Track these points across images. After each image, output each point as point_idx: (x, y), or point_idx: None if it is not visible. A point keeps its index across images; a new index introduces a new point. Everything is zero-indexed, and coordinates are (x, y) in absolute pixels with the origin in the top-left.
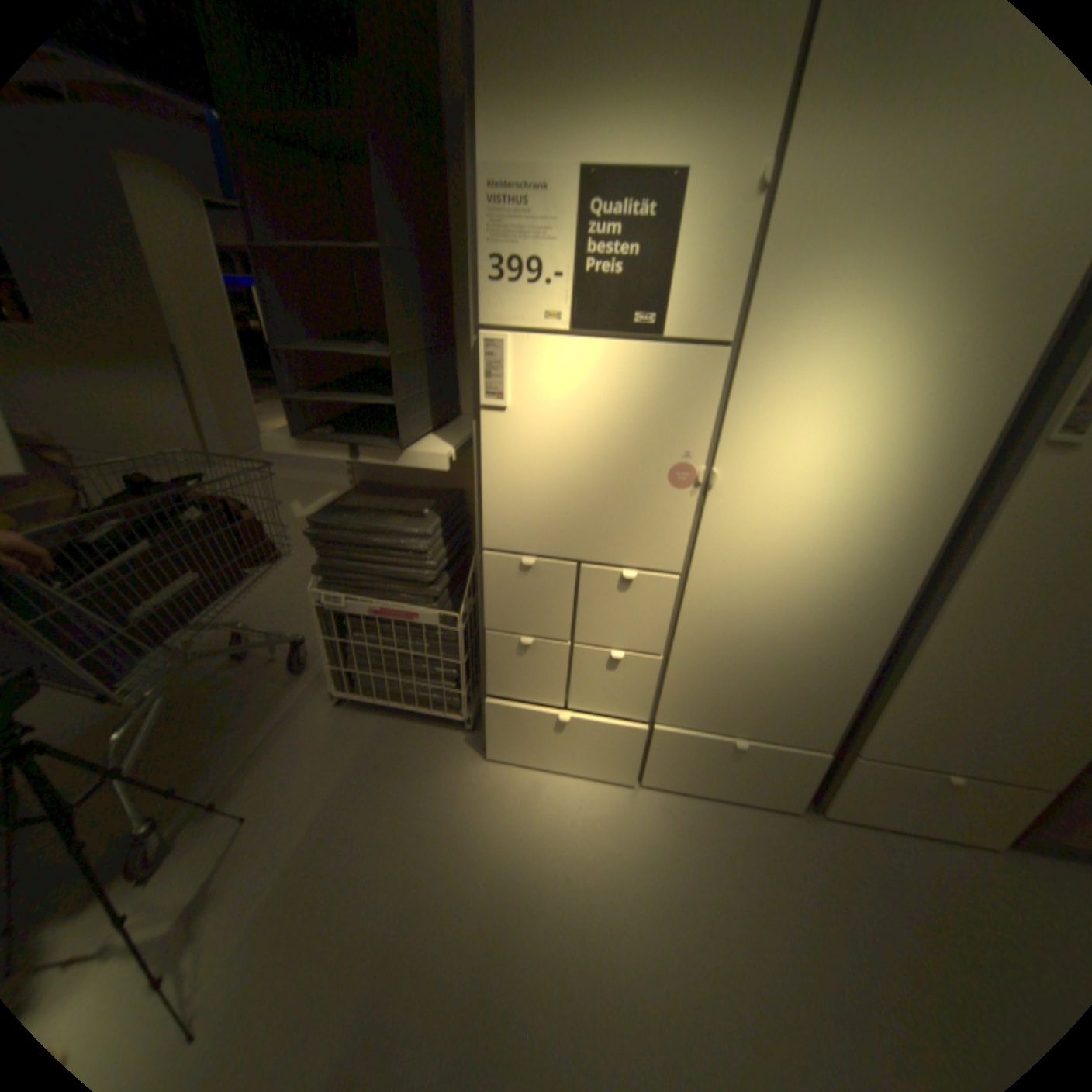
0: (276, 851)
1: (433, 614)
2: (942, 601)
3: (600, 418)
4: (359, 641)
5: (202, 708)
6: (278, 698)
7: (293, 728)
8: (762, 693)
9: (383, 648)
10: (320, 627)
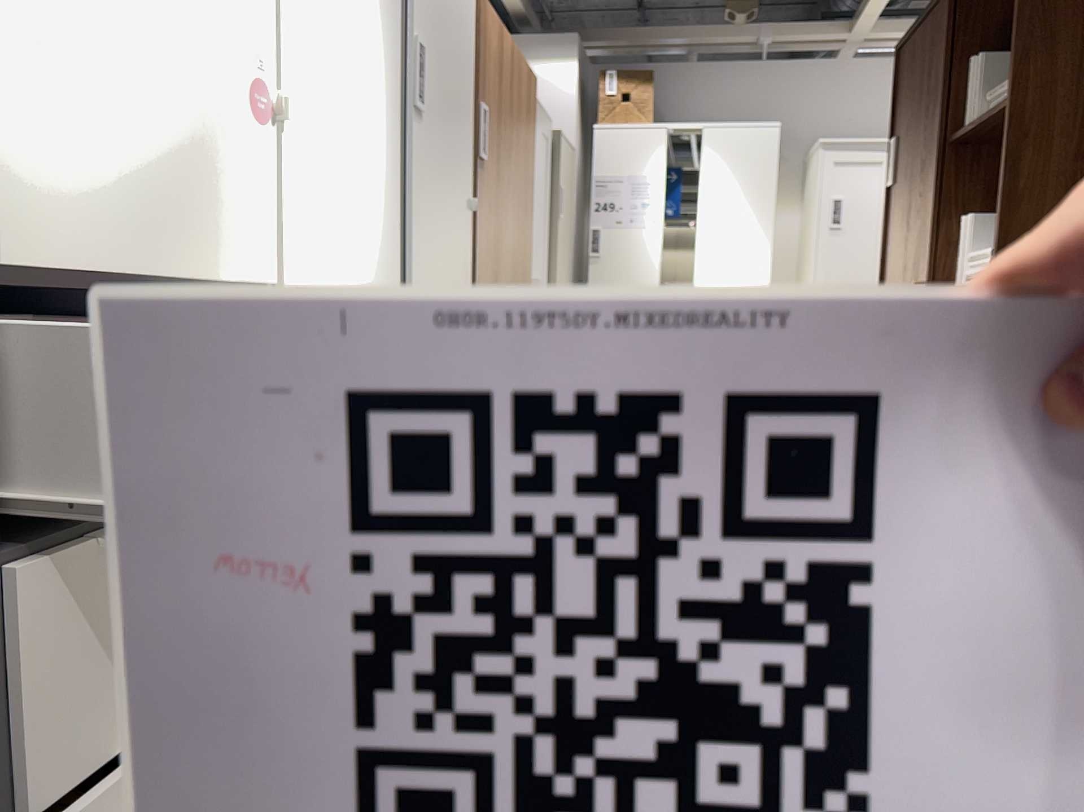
0: None
1: None
2: None
3: None
4: None
5: None
6: None
7: None
8: None
9: None
10: None
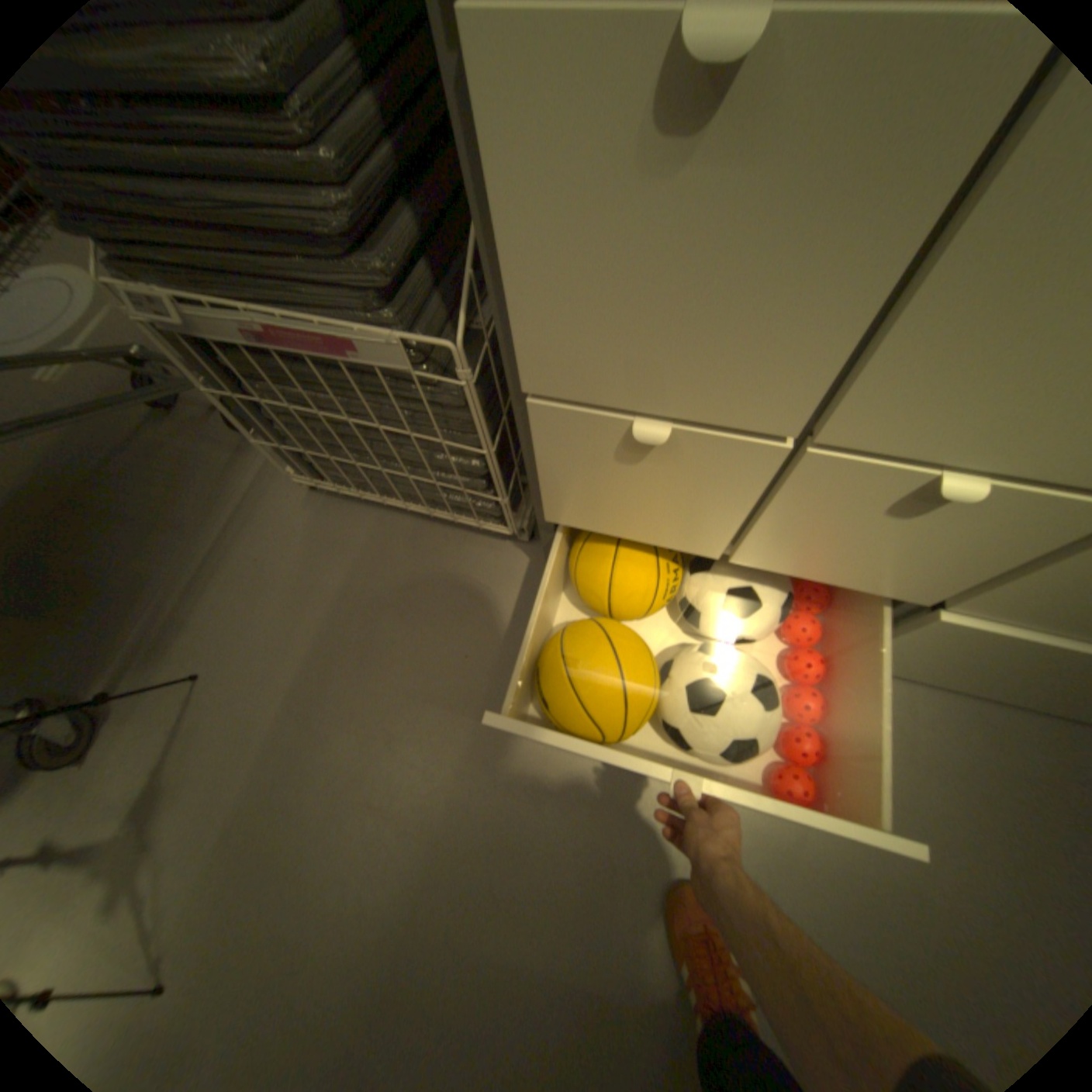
0: (246, 726)
1: (390, 338)
2: None
3: None
4: (276, 398)
5: (126, 490)
6: (228, 474)
7: (254, 526)
8: None
9: (324, 413)
10: (190, 370)
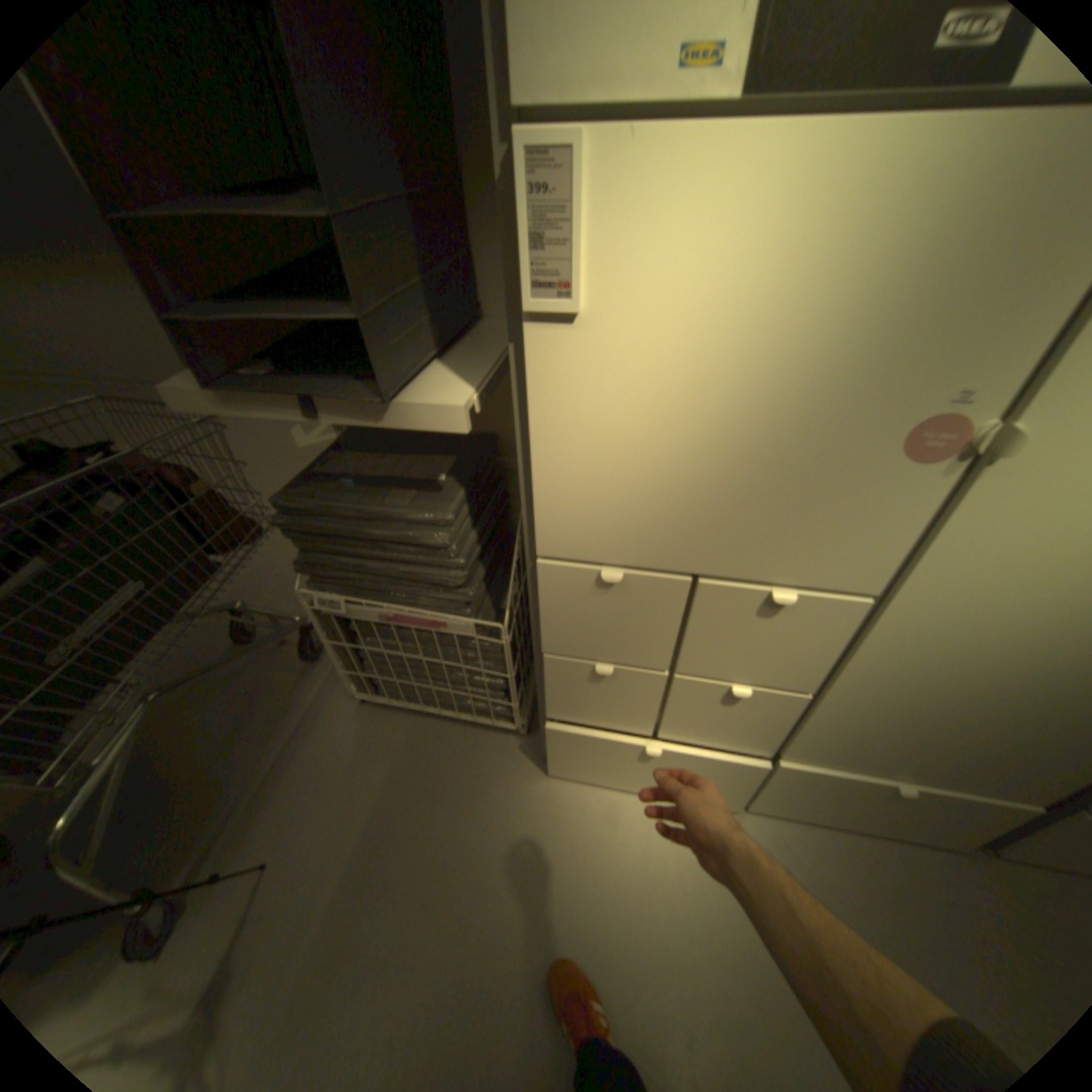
0: (305, 907)
1: (467, 622)
2: None
3: (780, 325)
4: (374, 646)
5: (208, 710)
6: (293, 693)
7: (314, 734)
8: (963, 742)
9: (405, 655)
10: (323, 631)
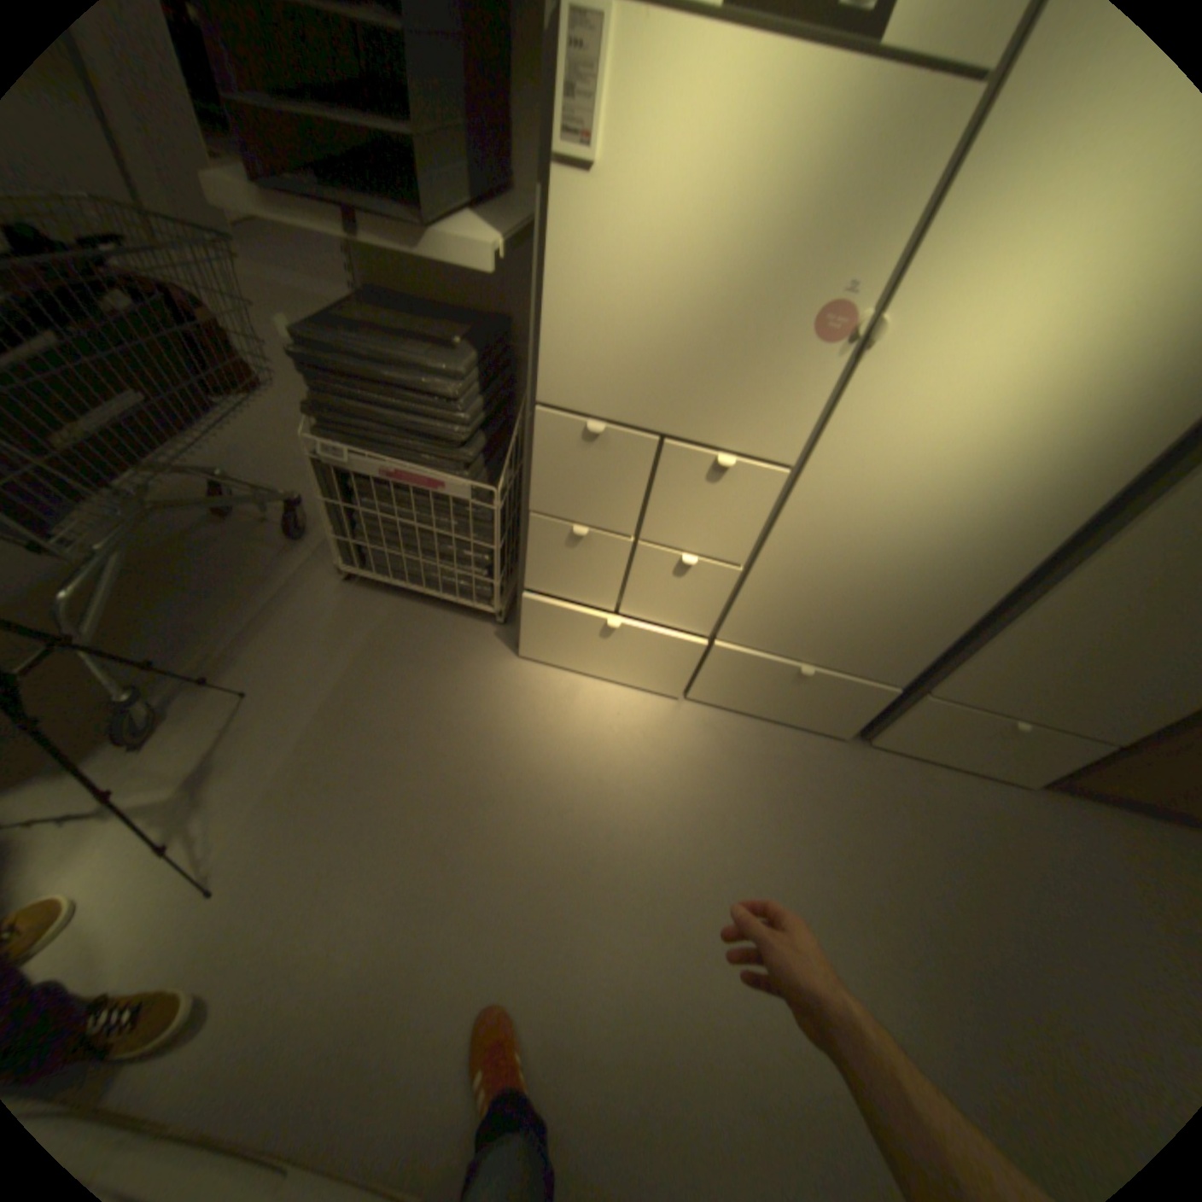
0: (285, 729)
1: (464, 485)
2: (1108, 537)
3: (737, 204)
4: (370, 510)
5: (184, 569)
6: (275, 566)
7: (296, 602)
8: (848, 620)
9: (400, 521)
10: (320, 488)
